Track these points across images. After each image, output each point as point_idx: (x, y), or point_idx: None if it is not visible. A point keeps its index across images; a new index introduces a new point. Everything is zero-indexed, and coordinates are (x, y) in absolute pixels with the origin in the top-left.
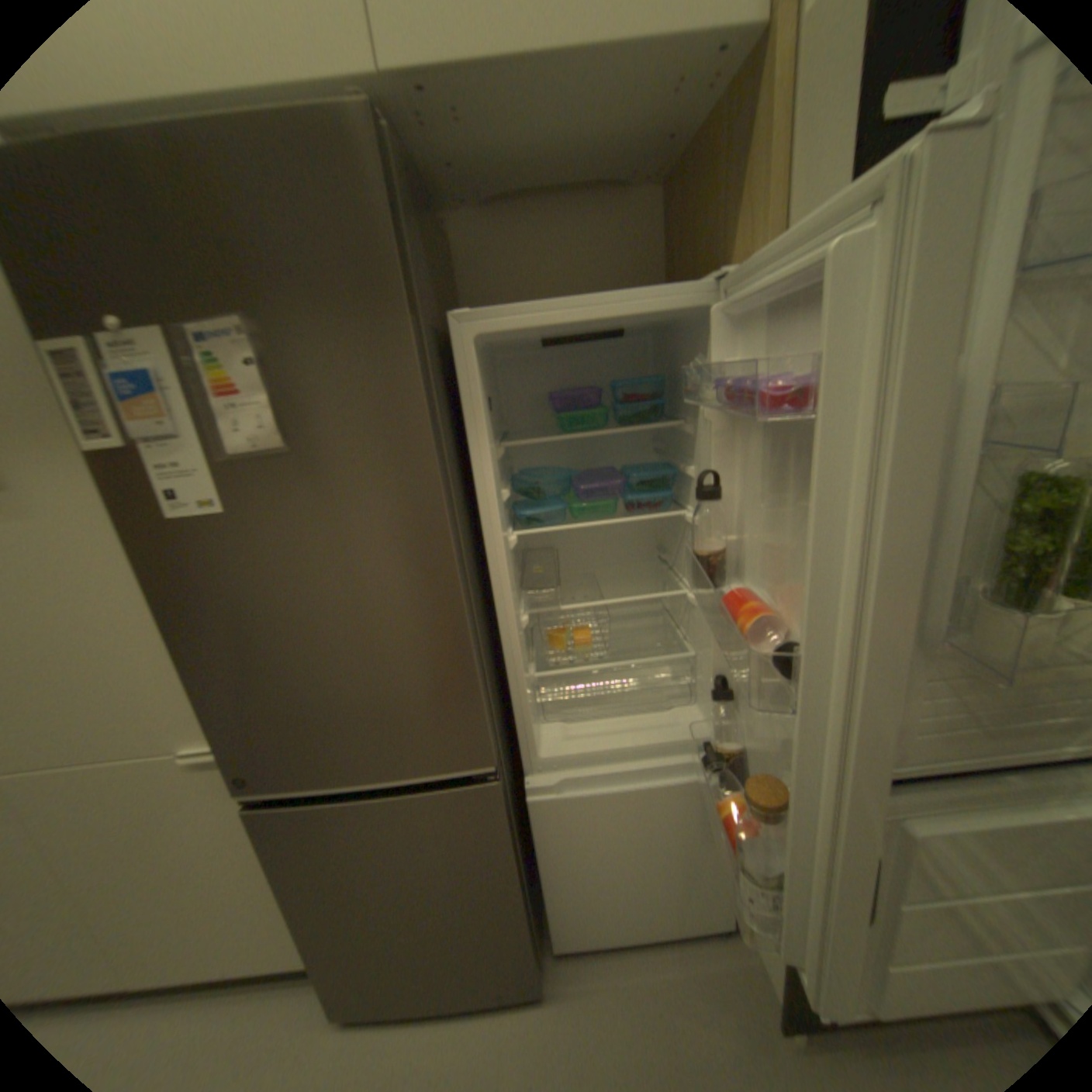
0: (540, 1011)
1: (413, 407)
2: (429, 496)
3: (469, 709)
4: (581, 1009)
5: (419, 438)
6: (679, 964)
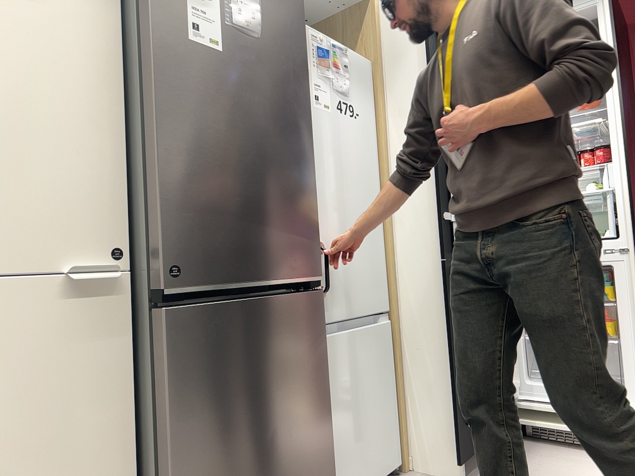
0: None
1: (304, 49)
2: (306, 93)
3: (314, 228)
4: None
5: (304, 63)
6: None
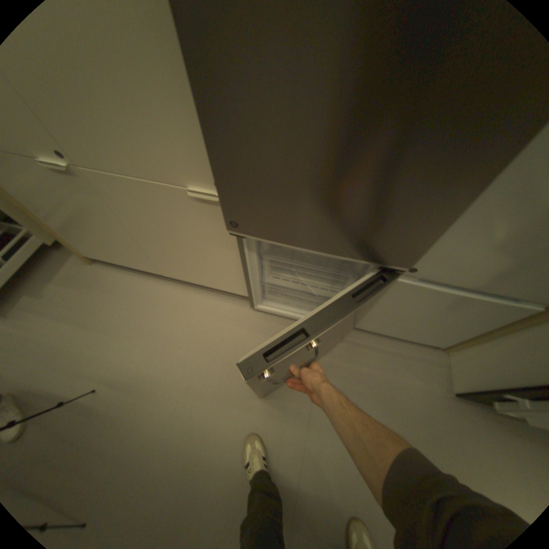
0: (340, 343)
1: None
2: None
3: (431, 232)
4: (359, 349)
5: None
6: (410, 349)
